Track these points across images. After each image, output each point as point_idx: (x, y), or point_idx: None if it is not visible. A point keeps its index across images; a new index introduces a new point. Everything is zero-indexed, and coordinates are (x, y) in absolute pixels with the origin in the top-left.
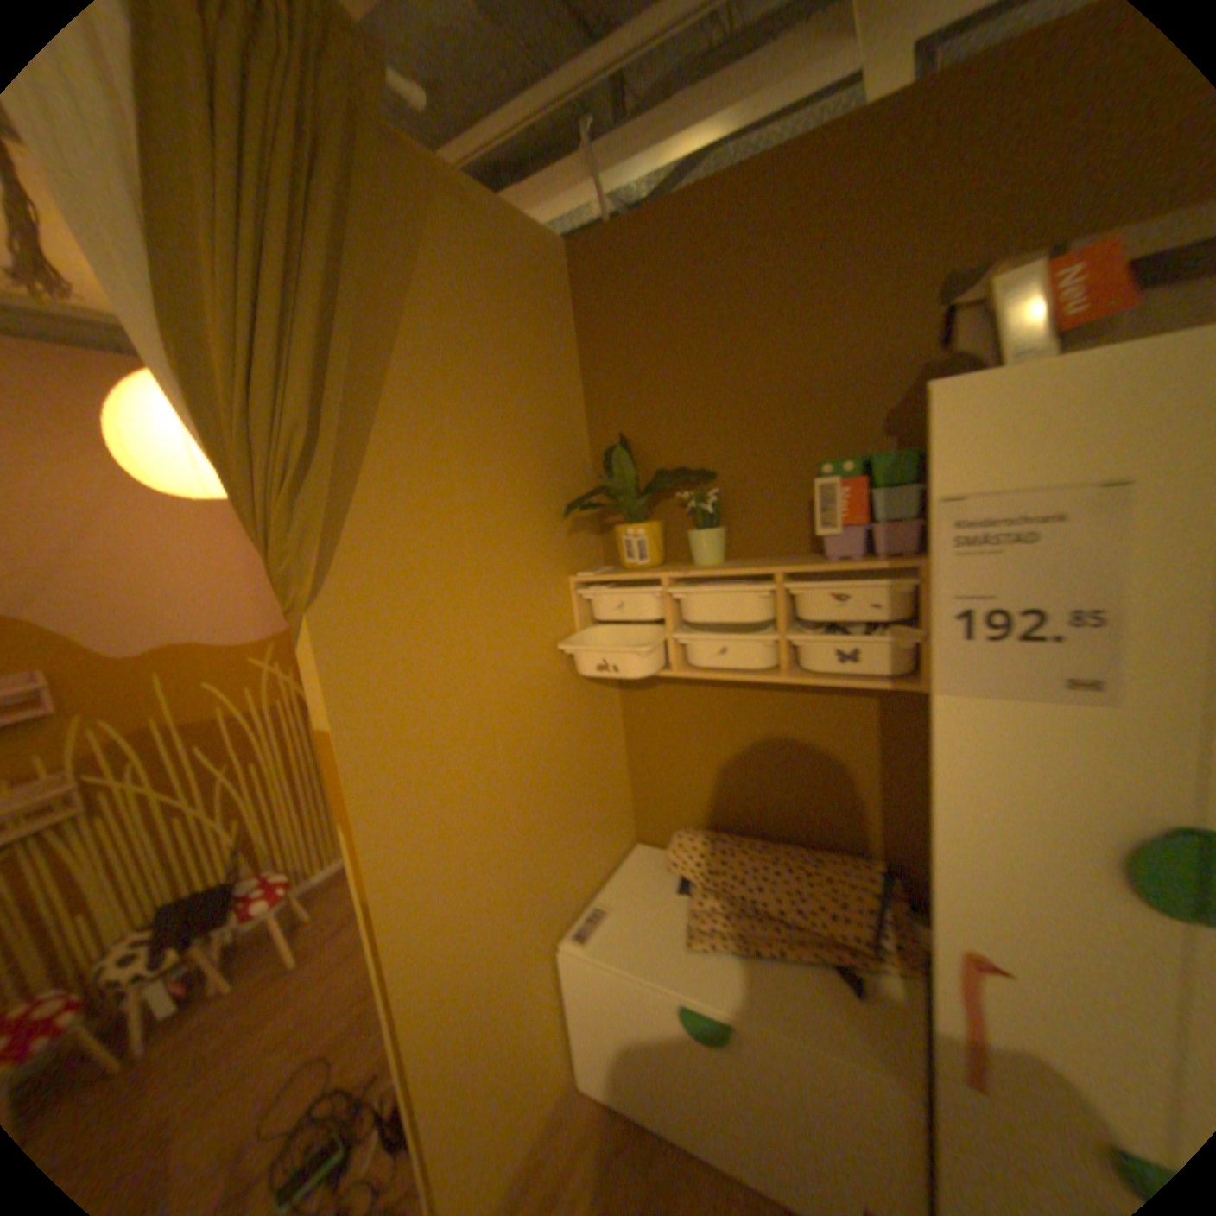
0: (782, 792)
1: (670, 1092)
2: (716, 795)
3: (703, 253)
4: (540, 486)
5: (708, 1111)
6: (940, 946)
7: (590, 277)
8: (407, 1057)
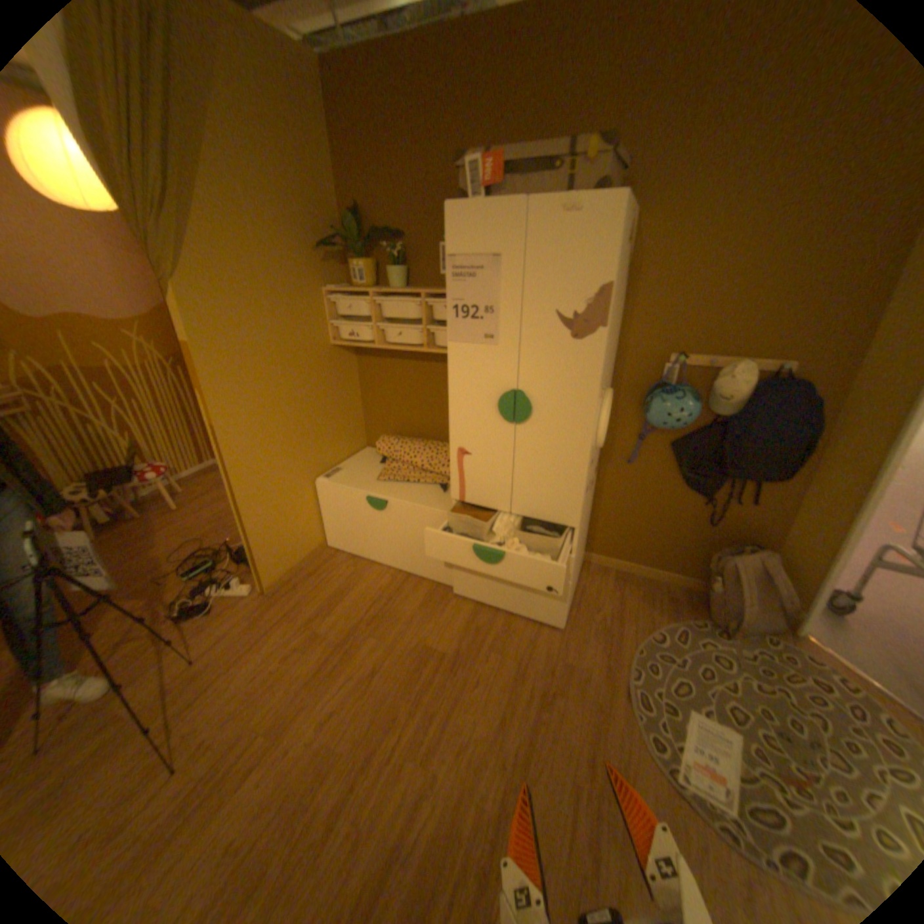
0: (433, 417)
1: (365, 537)
2: (404, 419)
3: (396, 89)
4: (301, 230)
5: (379, 541)
6: (450, 448)
7: (333, 88)
8: (236, 498)
